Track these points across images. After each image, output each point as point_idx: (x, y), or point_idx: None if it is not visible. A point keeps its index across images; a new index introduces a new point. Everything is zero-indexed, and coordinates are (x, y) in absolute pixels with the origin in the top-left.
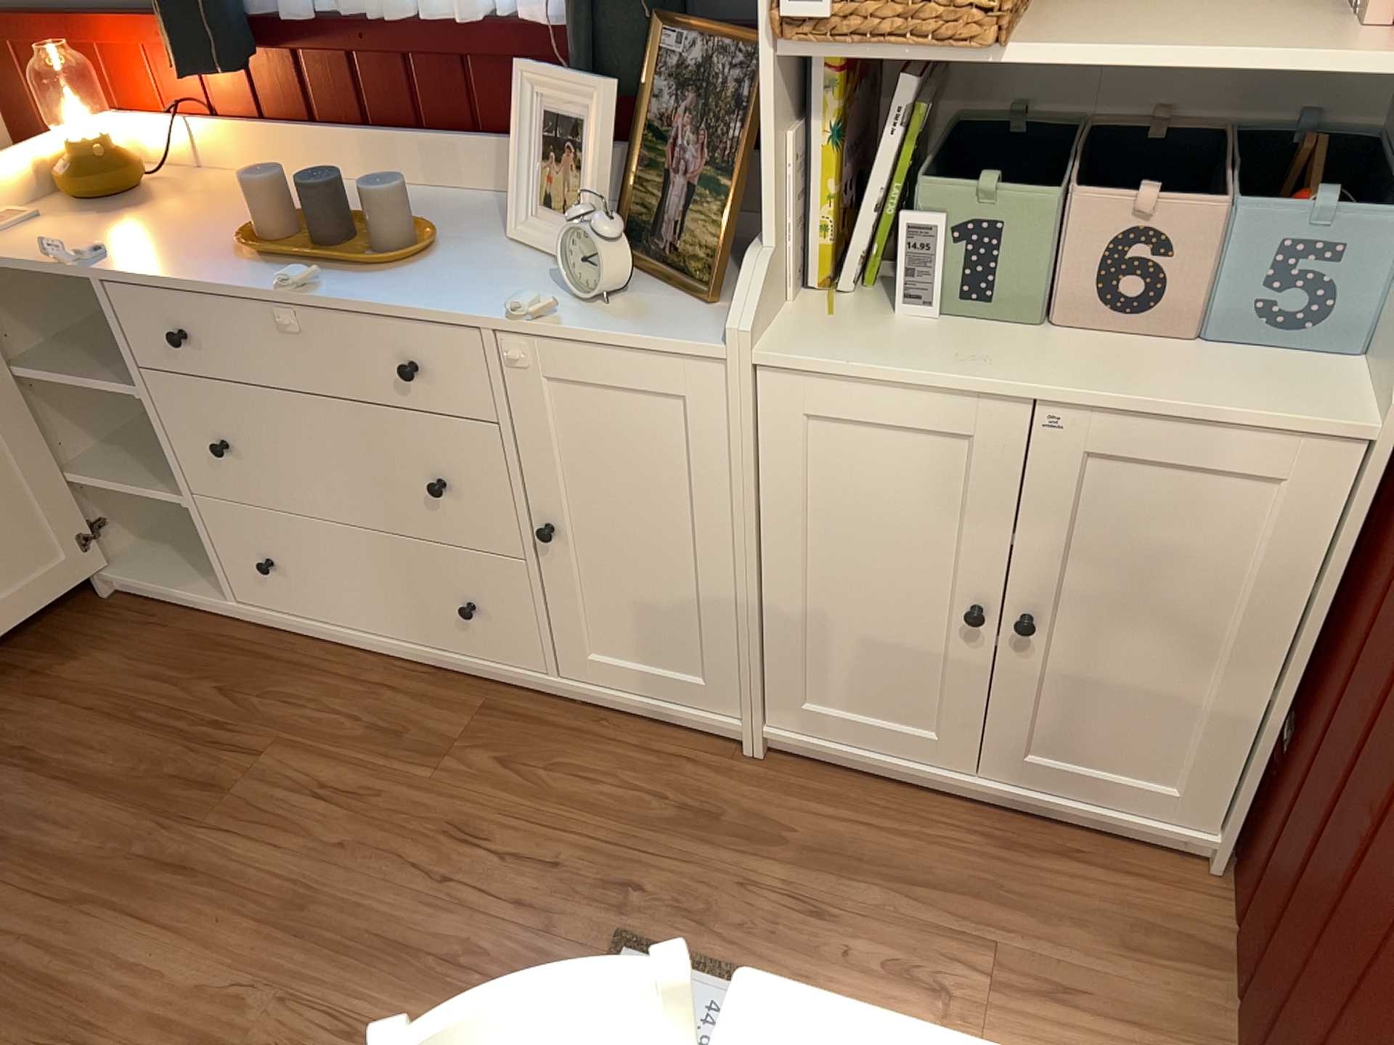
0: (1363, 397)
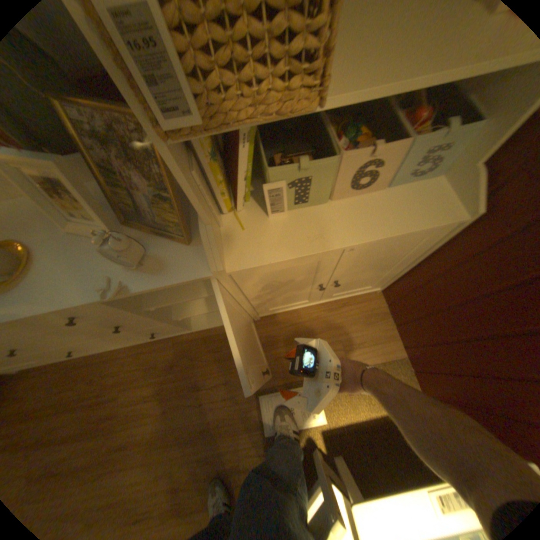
0: (463, 201)
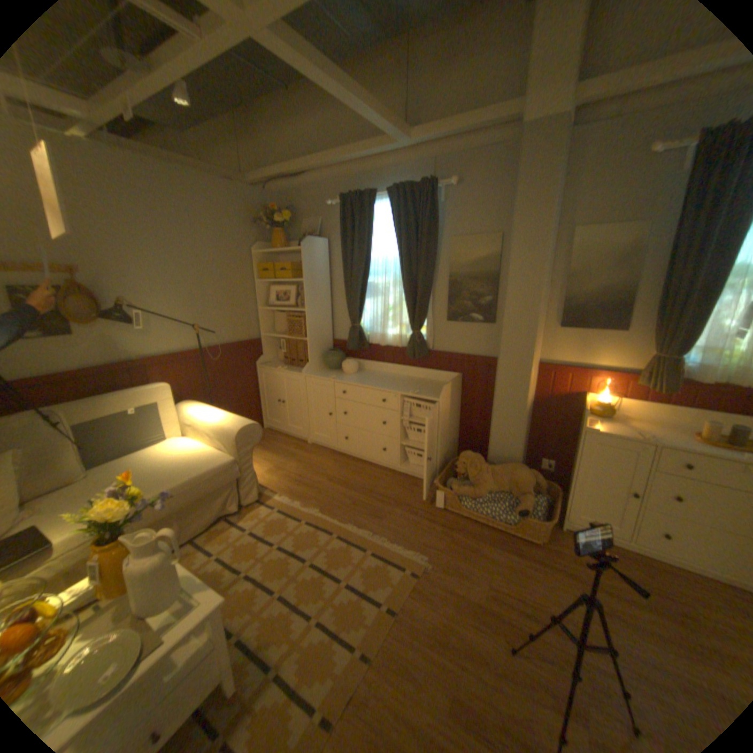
0: None
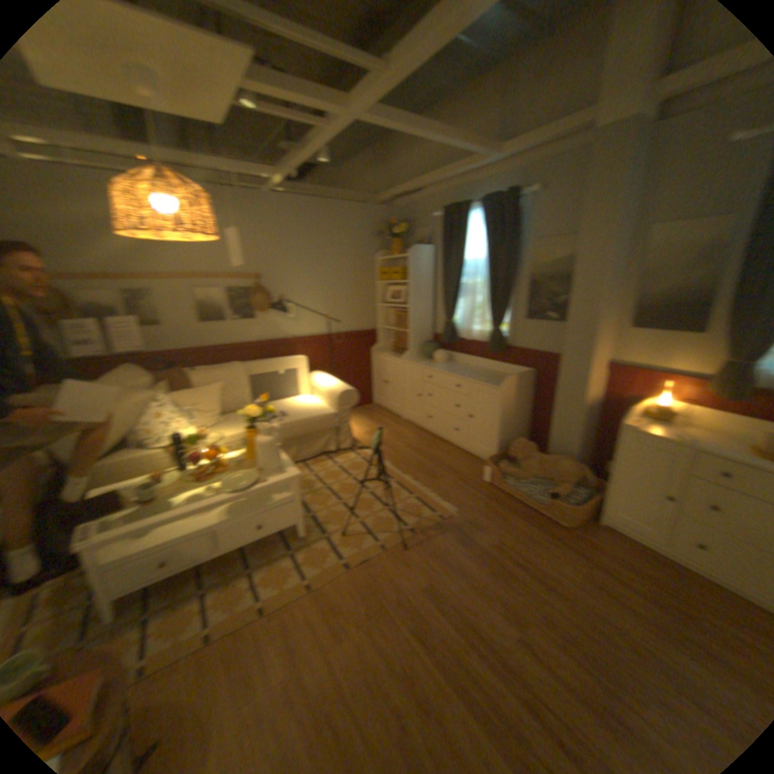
0: None
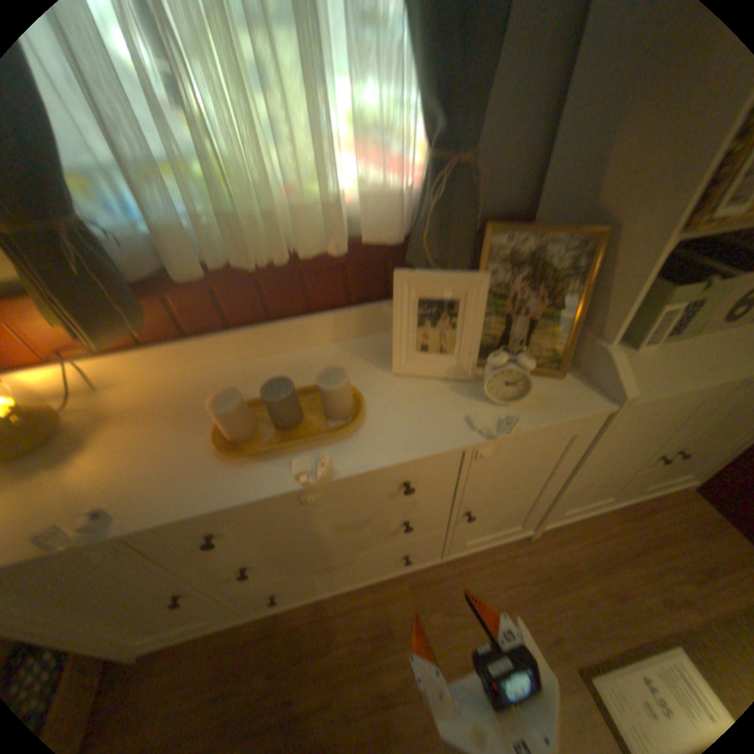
0: None
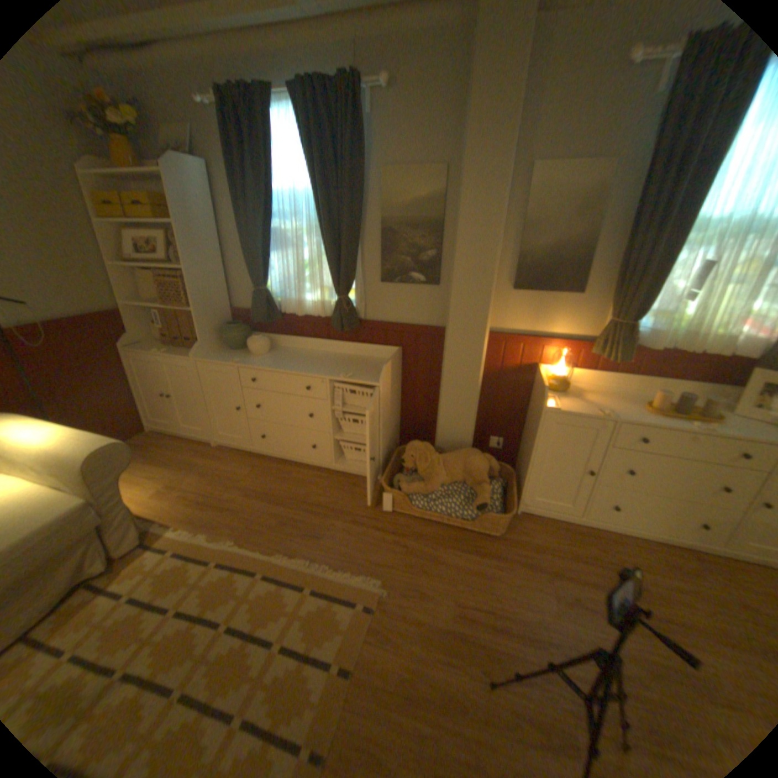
0: None
